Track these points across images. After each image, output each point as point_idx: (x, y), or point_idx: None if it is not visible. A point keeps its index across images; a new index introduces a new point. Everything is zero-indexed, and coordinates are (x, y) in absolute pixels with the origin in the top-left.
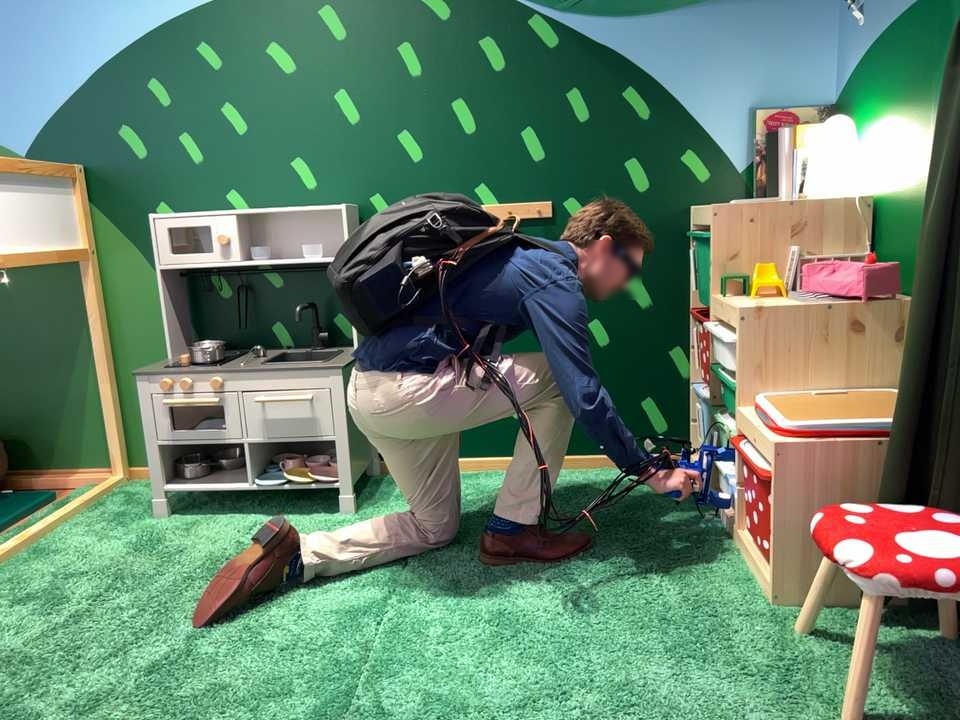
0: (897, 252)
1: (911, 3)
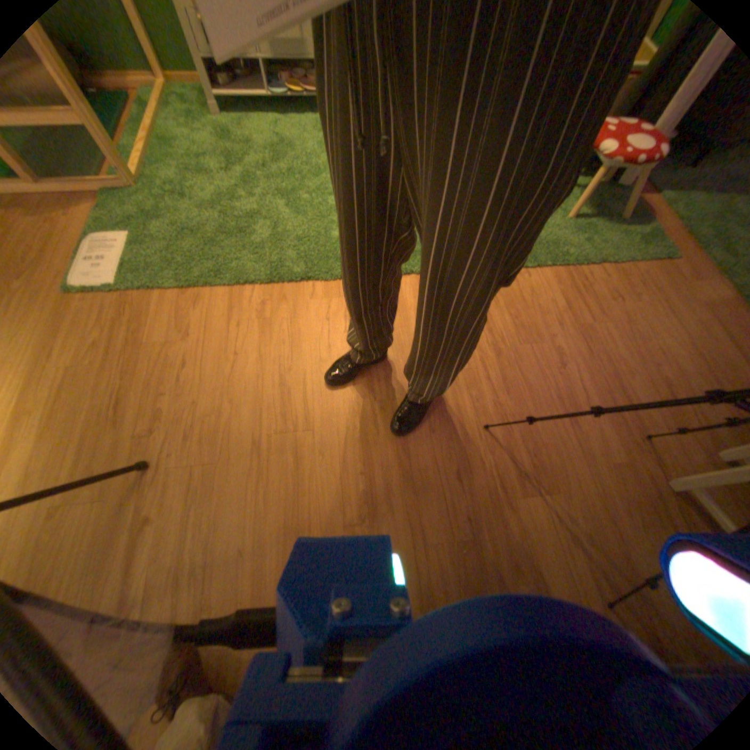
0: None
1: None
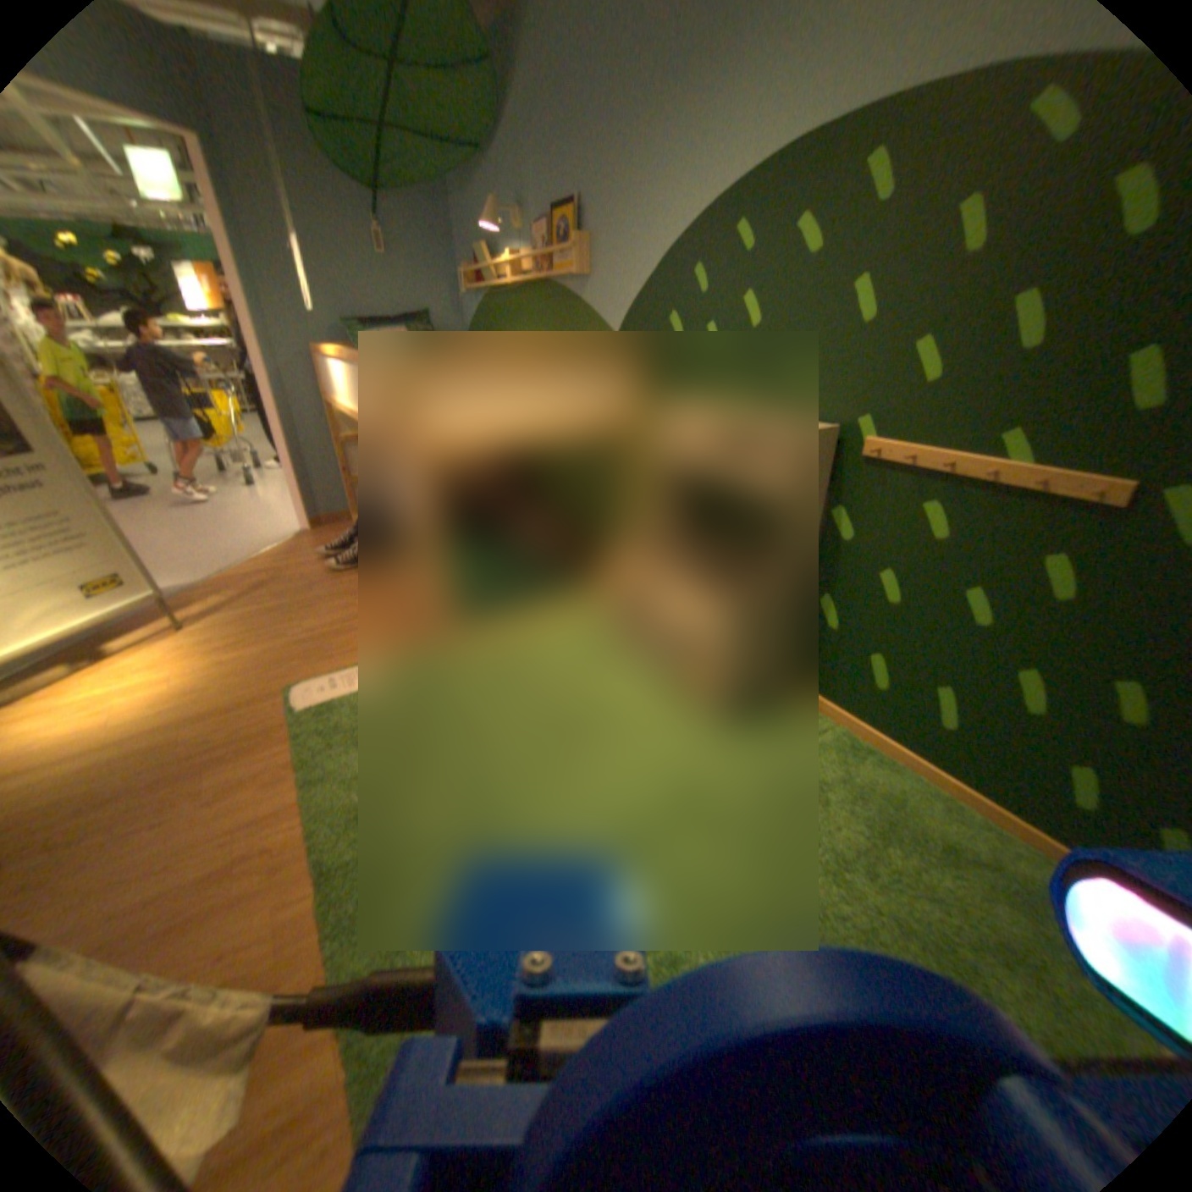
0: None
1: None
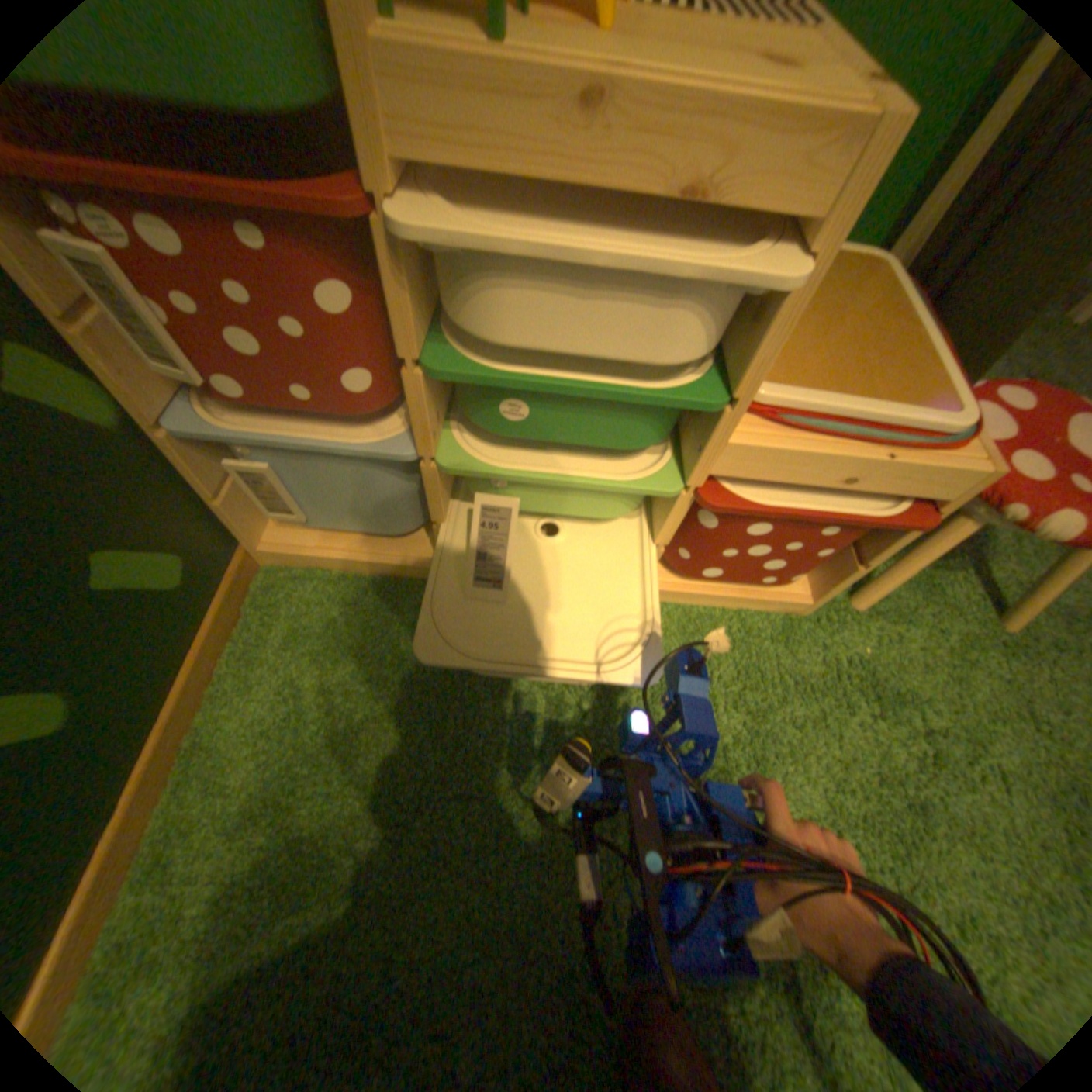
0: None
1: None
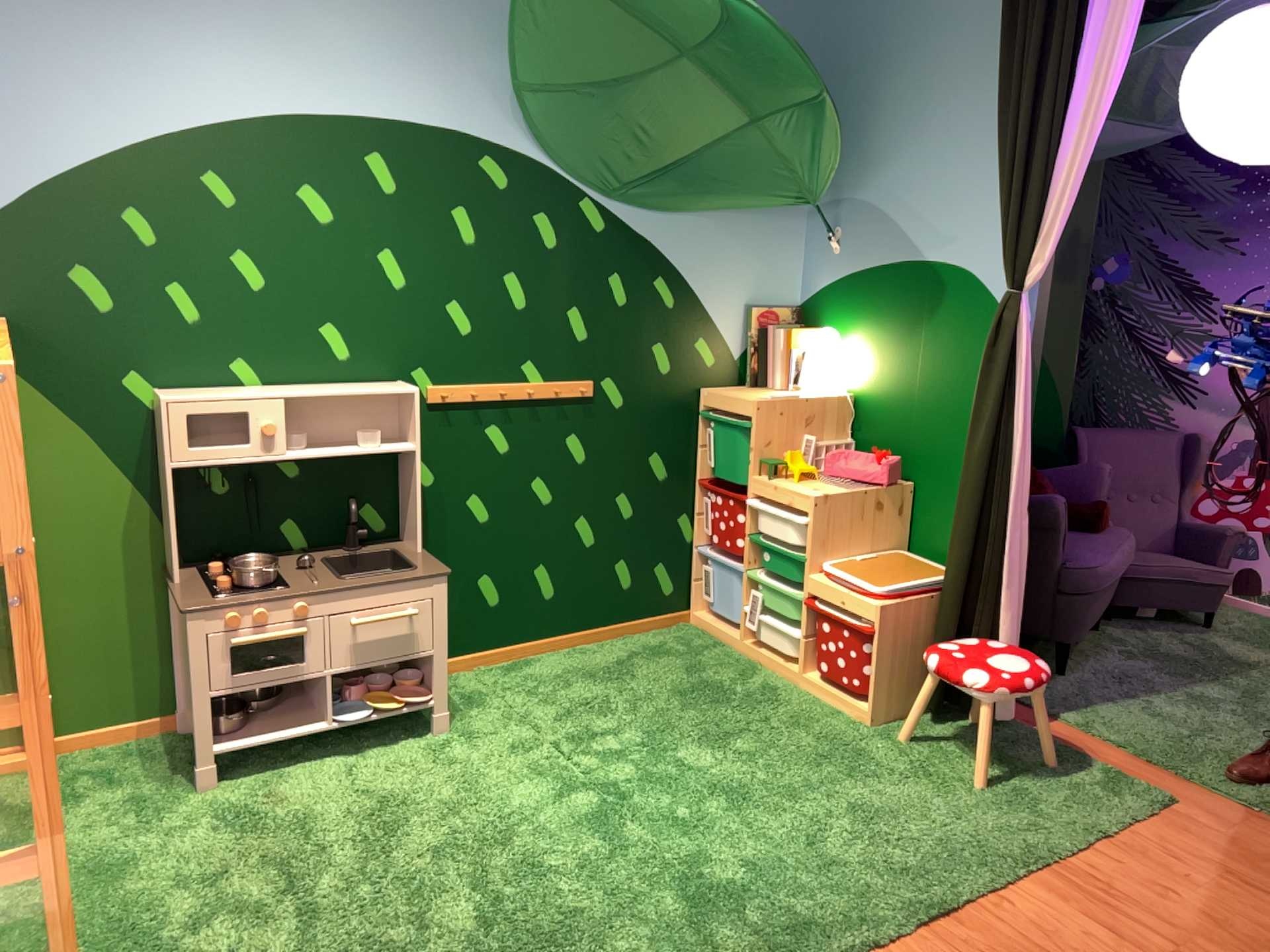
0: (883, 445)
1: (900, 270)
